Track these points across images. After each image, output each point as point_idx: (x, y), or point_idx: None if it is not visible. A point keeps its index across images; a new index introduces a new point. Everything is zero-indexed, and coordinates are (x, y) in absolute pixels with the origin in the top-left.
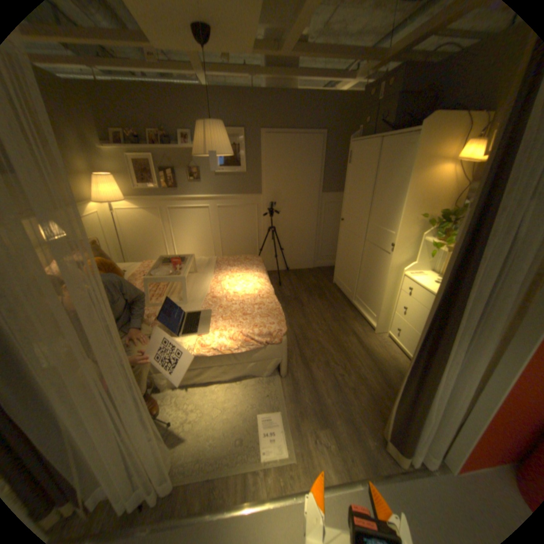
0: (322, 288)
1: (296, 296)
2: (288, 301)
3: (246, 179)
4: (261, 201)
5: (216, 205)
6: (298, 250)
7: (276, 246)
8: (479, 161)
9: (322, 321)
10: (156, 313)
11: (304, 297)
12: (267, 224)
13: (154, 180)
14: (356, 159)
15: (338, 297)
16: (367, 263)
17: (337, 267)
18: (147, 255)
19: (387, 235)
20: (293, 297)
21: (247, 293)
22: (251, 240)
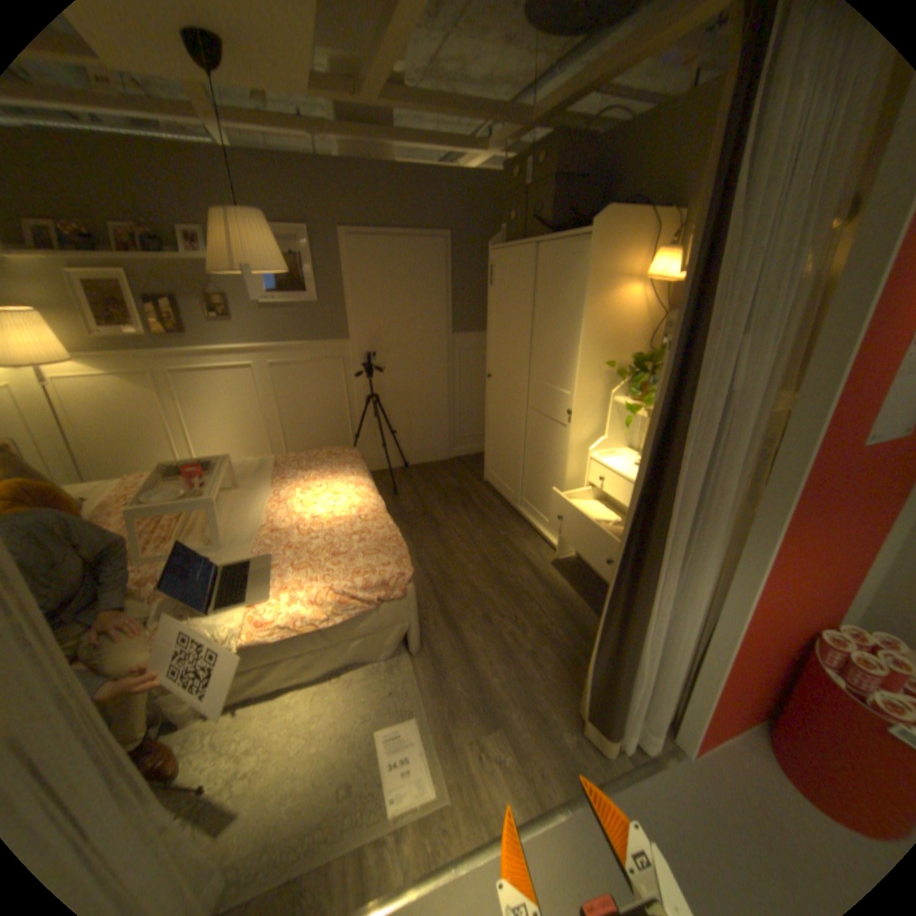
0: (467, 491)
1: (426, 510)
2: (413, 519)
3: (319, 314)
4: (349, 351)
5: (265, 363)
6: (422, 432)
7: (383, 427)
8: (675, 280)
9: (472, 547)
10: (156, 576)
11: (440, 509)
12: (364, 391)
13: (135, 321)
14: (501, 279)
15: (494, 504)
16: (534, 444)
17: (488, 455)
18: (133, 463)
19: (559, 397)
20: (421, 512)
21: (337, 516)
22: (337, 420)
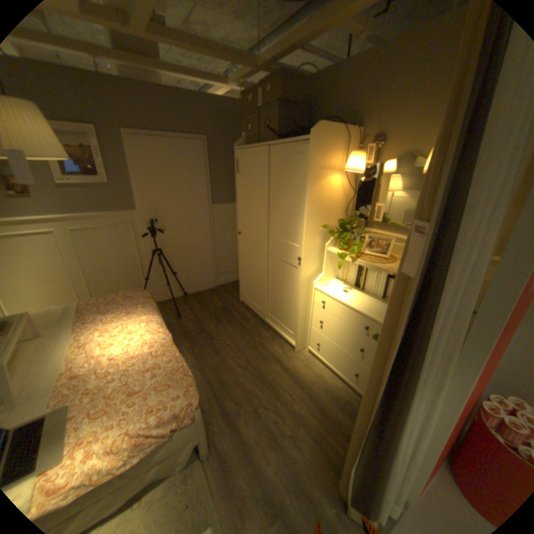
0: (229, 310)
1: (202, 328)
2: (193, 337)
3: (110, 192)
4: (136, 218)
5: (65, 229)
6: (195, 271)
7: (166, 270)
8: (360, 172)
9: (238, 354)
10: None
11: (212, 326)
12: (150, 246)
13: None
14: (244, 169)
15: (249, 318)
16: (274, 278)
17: (242, 284)
18: None
19: (290, 248)
20: (198, 330)
21: (131, 356)
22: (130, 268)
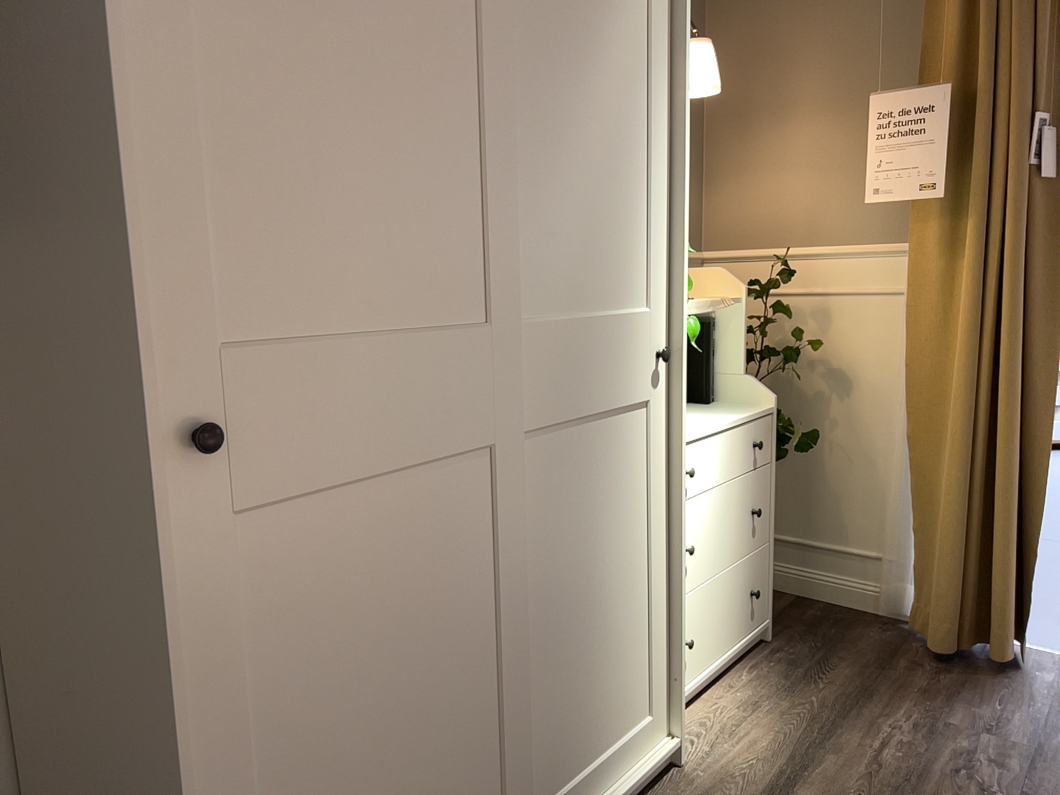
0: None
1: None
2: None
3: None
4: None
5: None
6: None
7: None
8: None
9: None
10: None
11: None
12: None
13: None
14: None
15: None
16: (554, 542)
17: None
18: None
19: (620, 338)
20: None
21: None
22: None
